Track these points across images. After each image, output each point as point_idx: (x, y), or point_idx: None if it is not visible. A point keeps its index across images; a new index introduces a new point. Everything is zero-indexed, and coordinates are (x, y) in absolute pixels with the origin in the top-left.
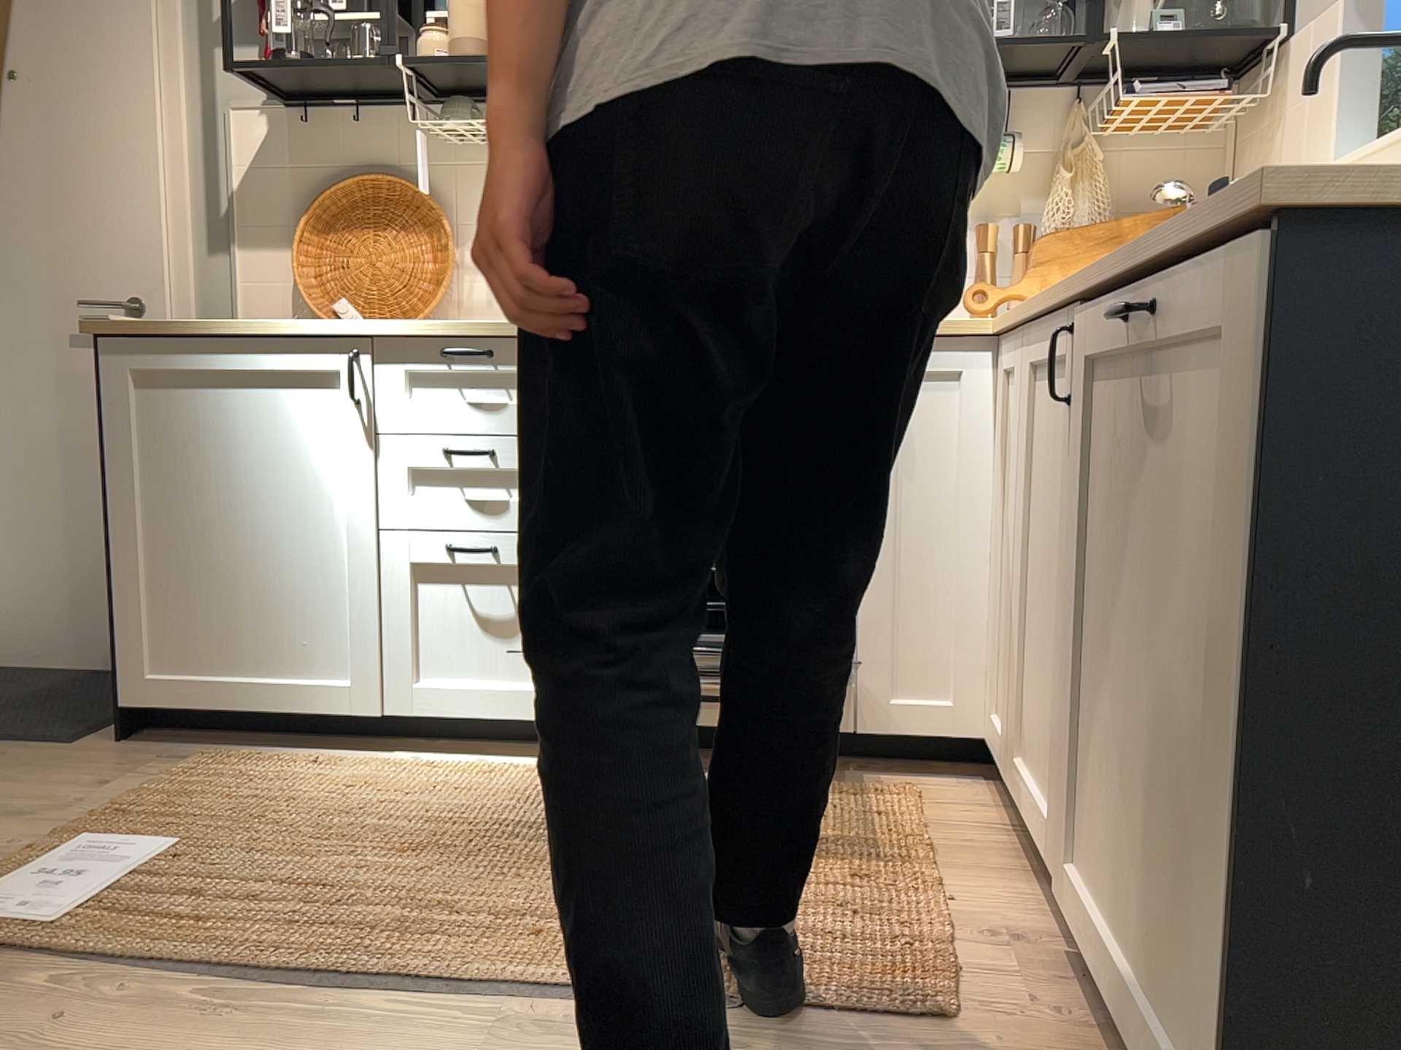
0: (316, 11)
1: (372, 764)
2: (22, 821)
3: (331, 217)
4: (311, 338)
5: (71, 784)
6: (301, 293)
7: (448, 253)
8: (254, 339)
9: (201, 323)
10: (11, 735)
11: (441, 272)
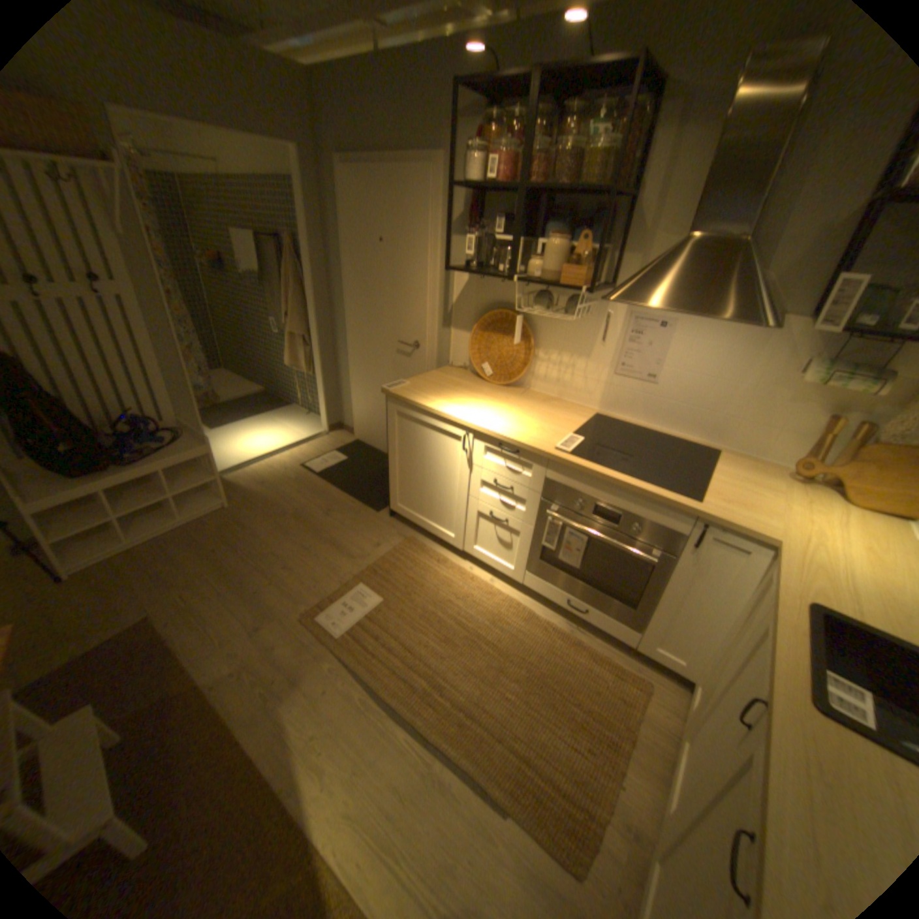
0: (493, 224)
1: (455, 567)
2: (351, 559)
3: (487, 324)
4: (452, 421)
5: (370, 540)
6: (470, 358)
7: (530, 355)
8: (434, 413)
9: (417, 403)
10: (365, 500)
11: (527, 361)
